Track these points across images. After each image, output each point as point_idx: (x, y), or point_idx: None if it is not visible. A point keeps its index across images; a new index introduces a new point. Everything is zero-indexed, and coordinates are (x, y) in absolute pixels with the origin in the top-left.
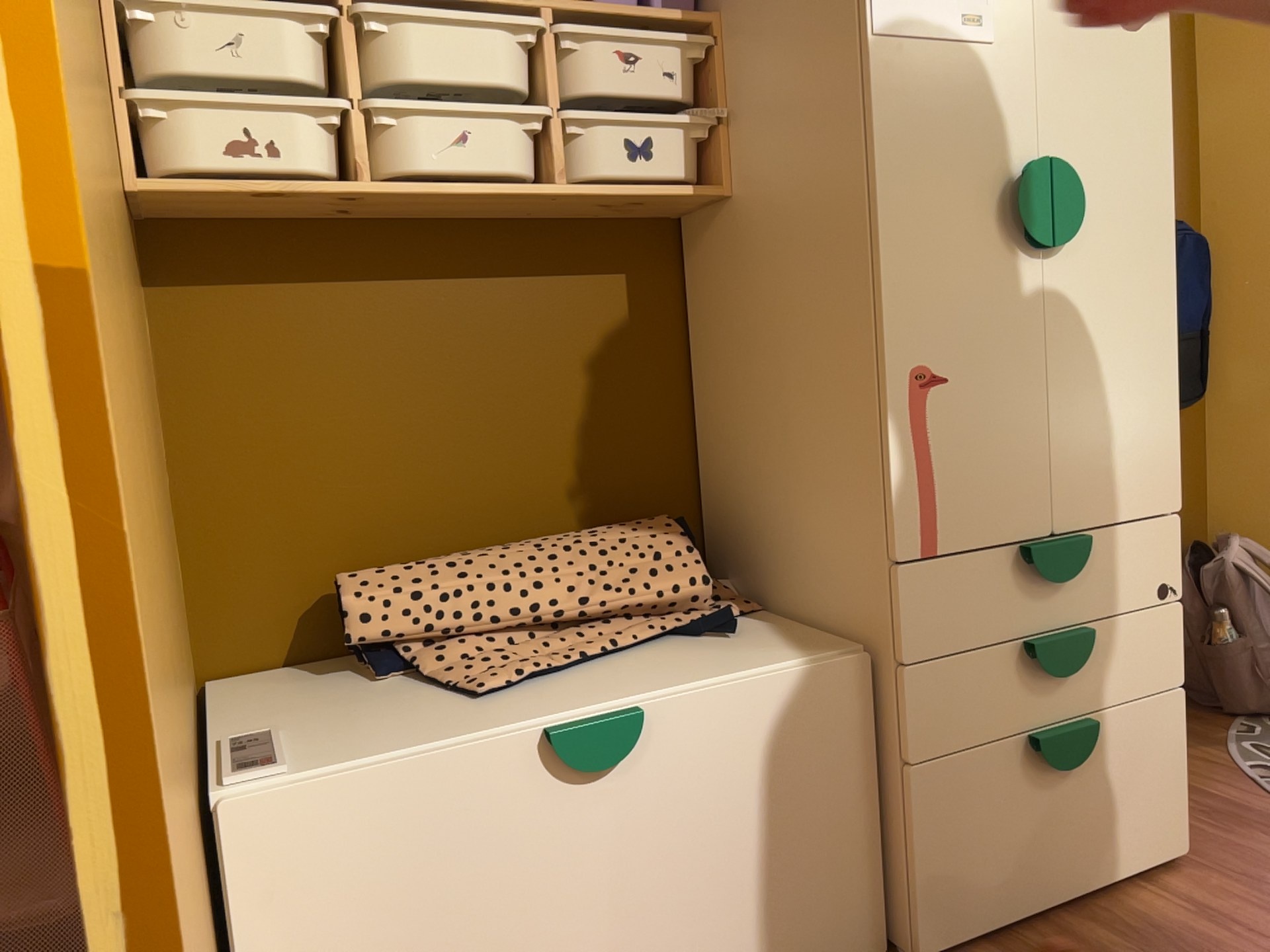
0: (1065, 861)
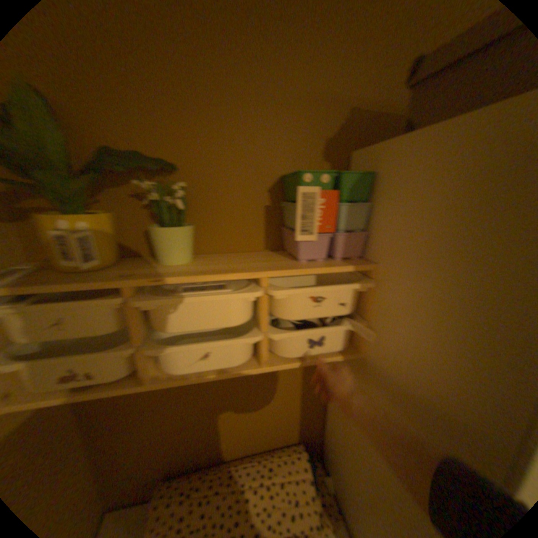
0: None
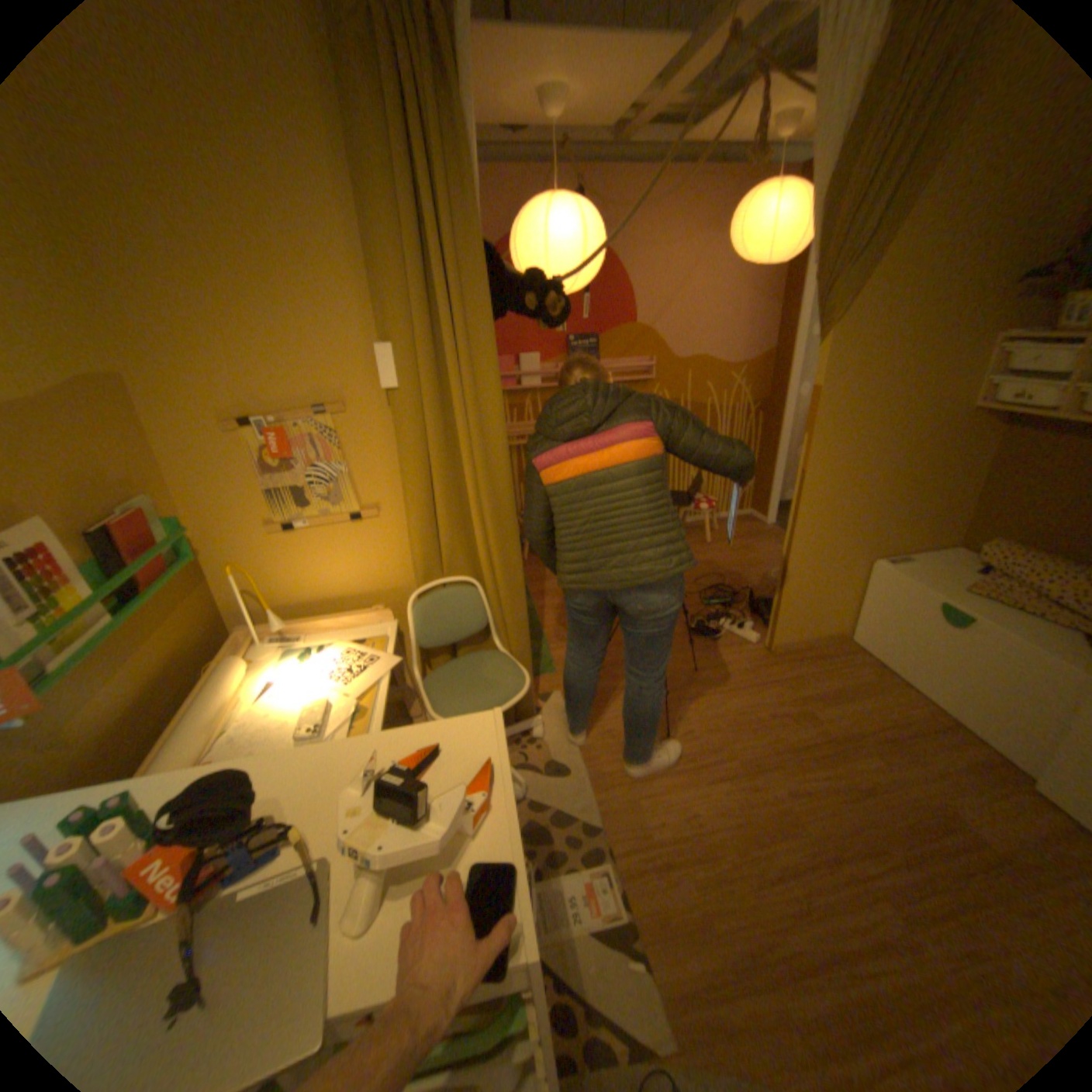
0: None
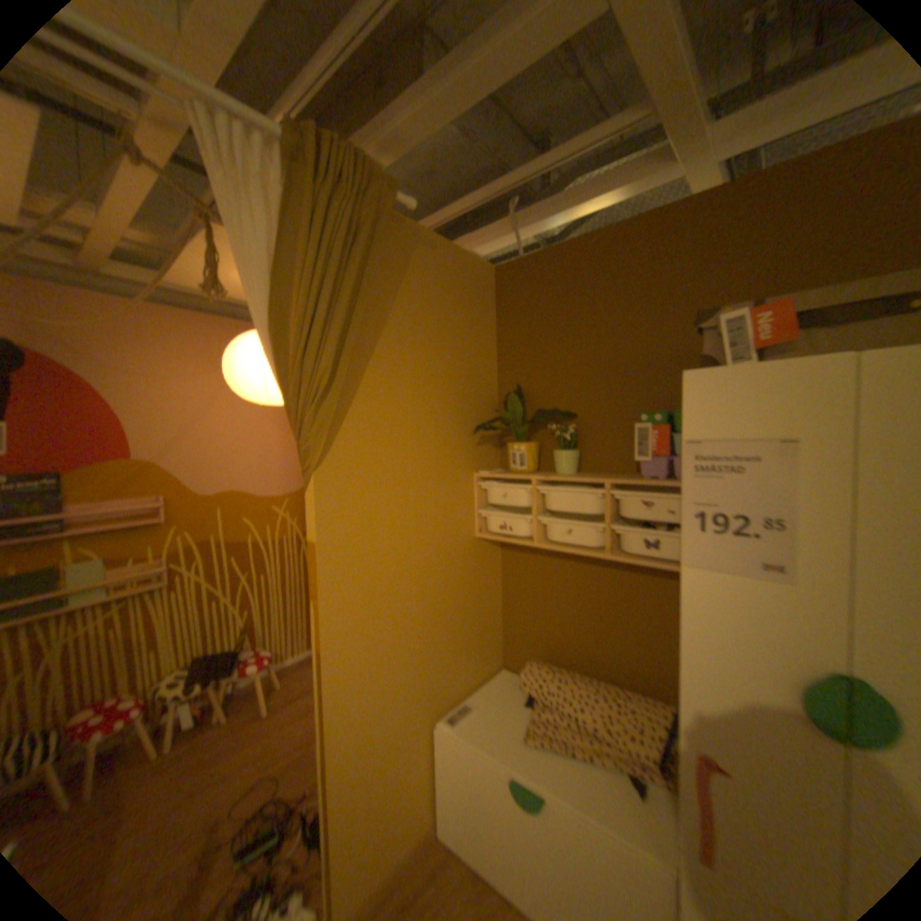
0: None
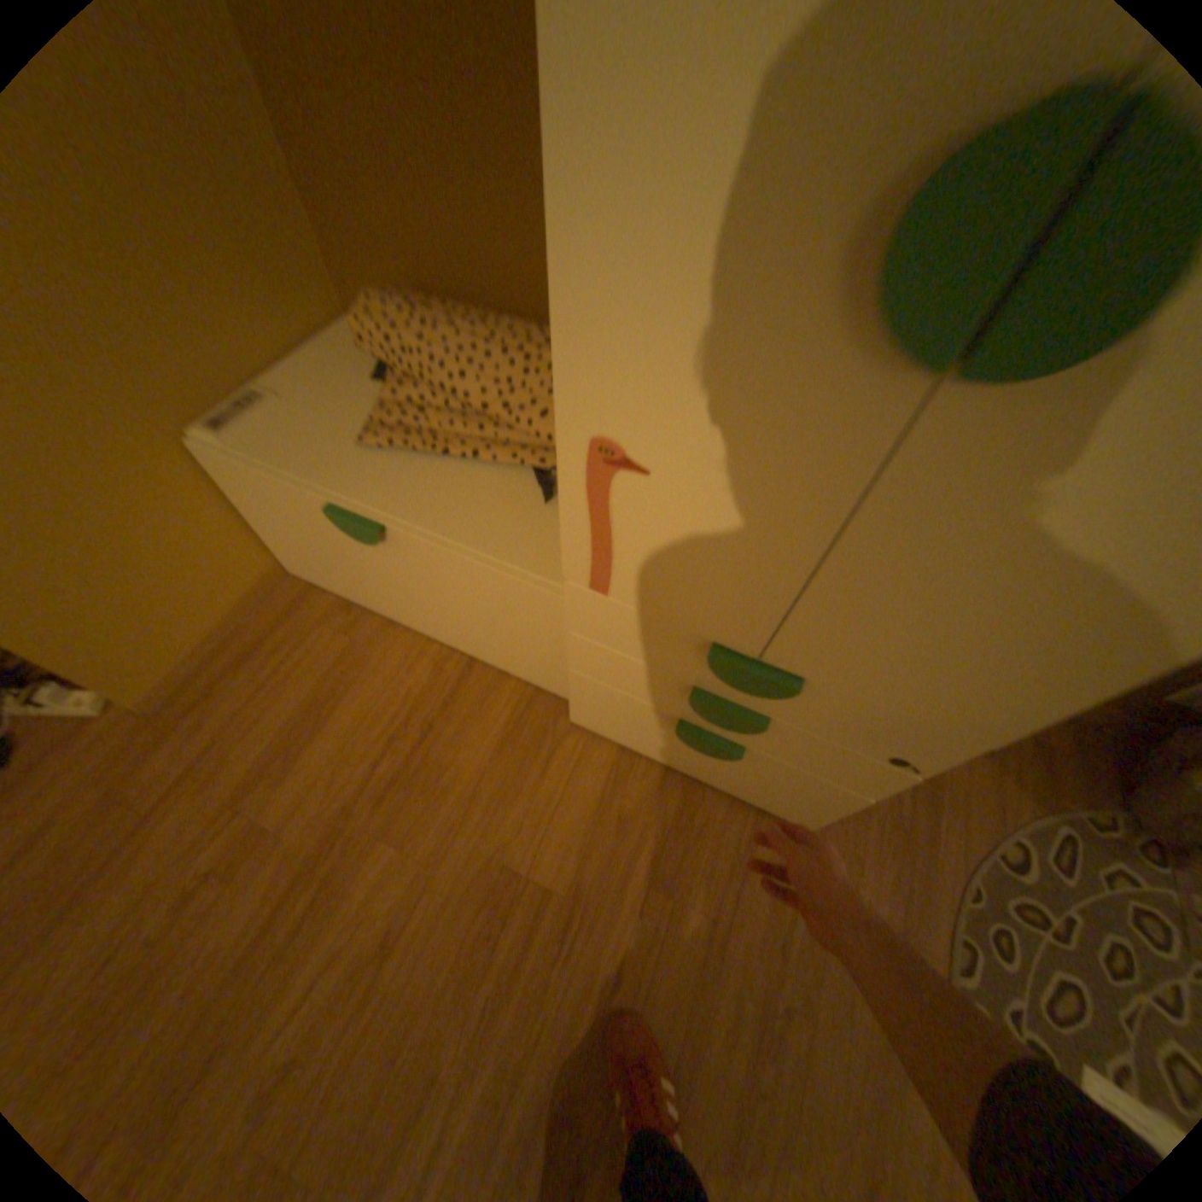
0: (689, 765)
